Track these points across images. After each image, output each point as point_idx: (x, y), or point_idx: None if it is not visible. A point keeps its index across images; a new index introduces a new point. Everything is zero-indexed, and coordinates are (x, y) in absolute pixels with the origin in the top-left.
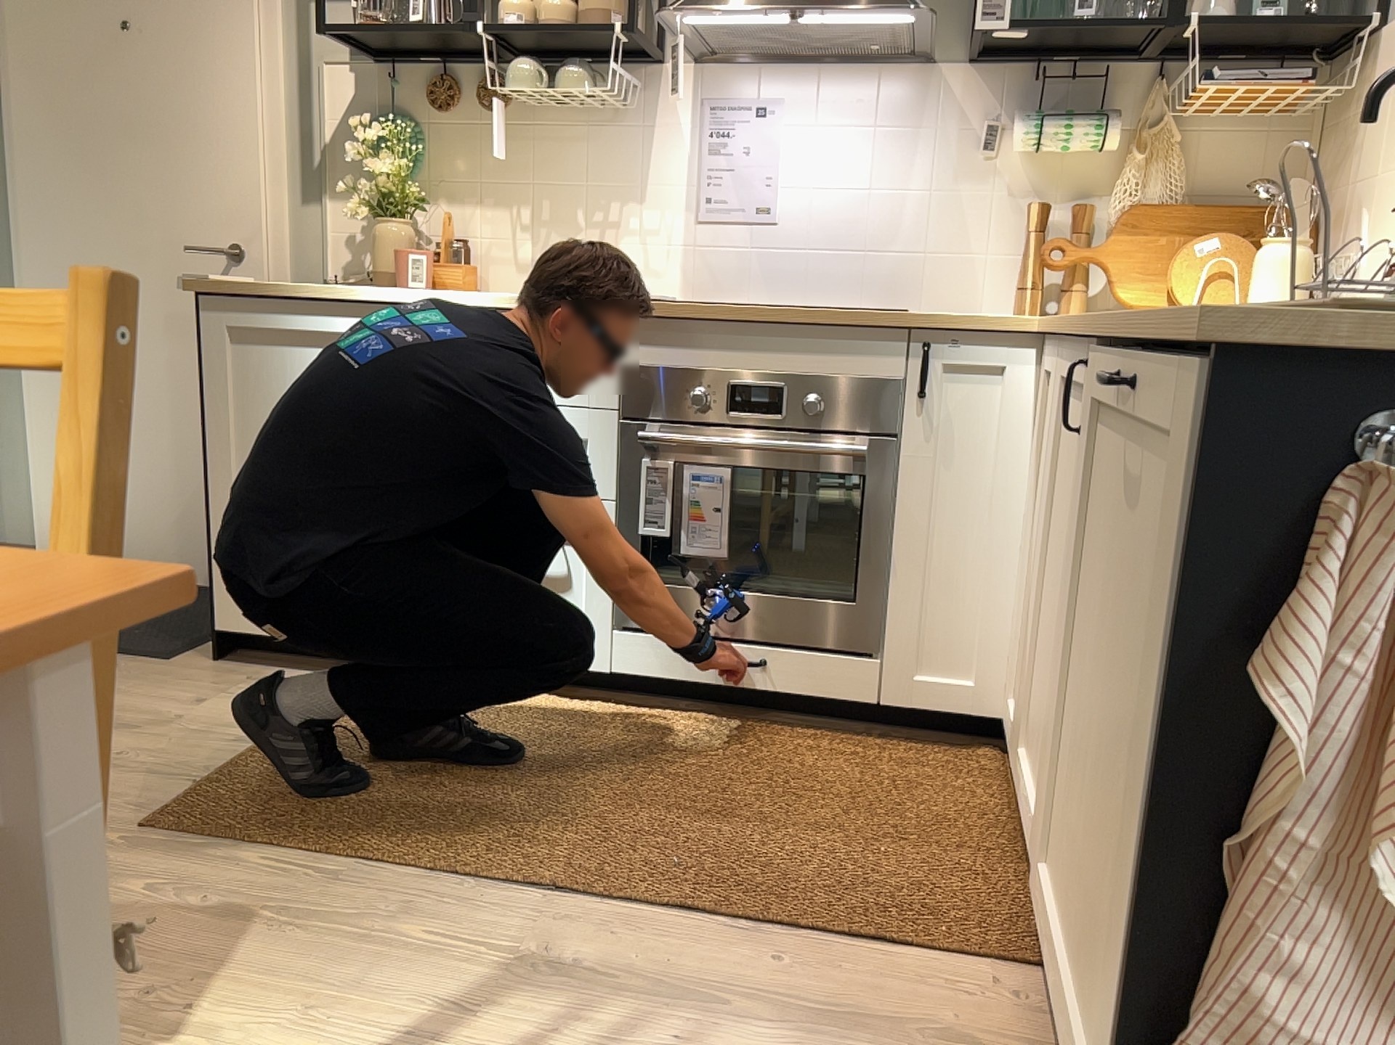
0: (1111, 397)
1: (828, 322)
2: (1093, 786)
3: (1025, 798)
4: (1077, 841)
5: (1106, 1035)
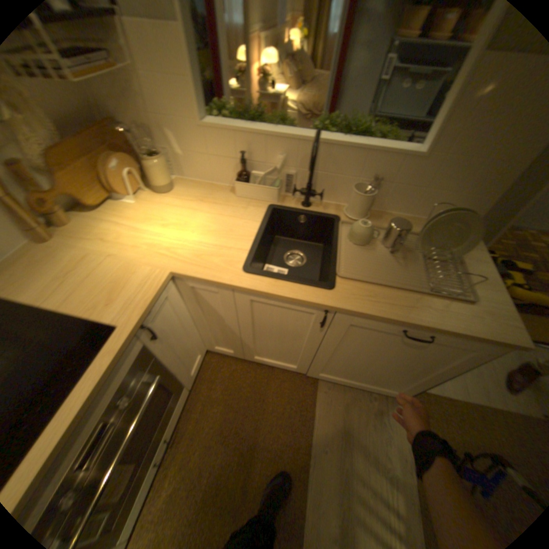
0: (386, 328)
1: (96, 385)
2: (372, 370)
3: (277, 364)
4: (354, 373)
5: (408, 391)
